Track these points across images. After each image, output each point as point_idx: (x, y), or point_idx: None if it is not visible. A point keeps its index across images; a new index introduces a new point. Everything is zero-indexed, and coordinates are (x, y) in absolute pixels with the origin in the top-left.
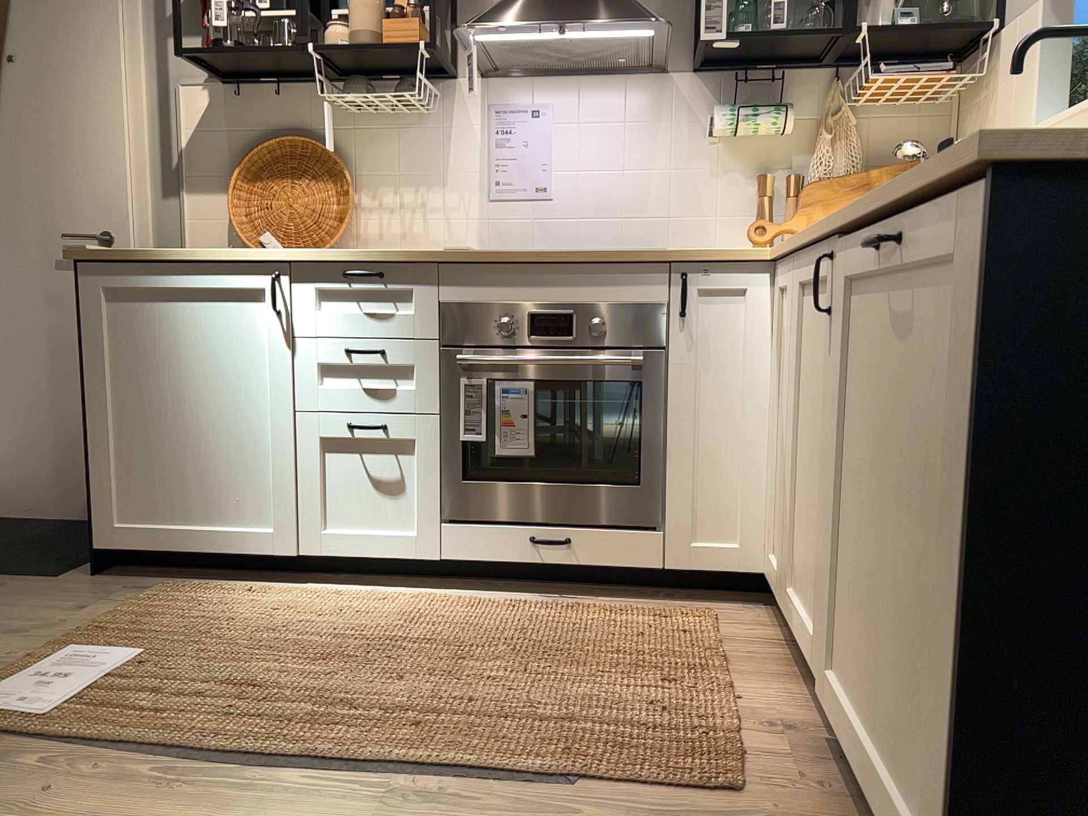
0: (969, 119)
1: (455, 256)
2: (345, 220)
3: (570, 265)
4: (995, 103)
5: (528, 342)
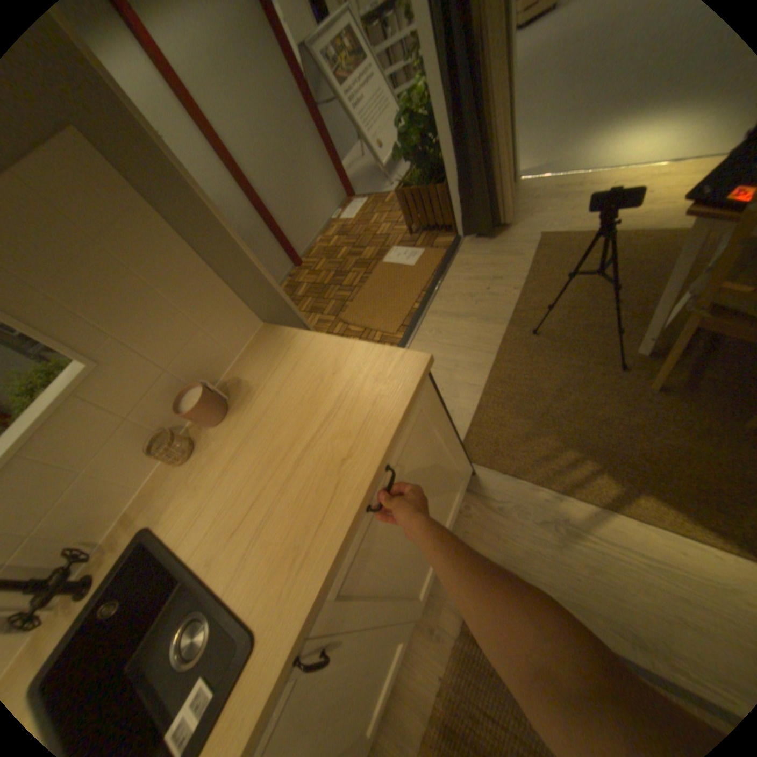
0: None
1: None
2: None
3: None
4: None
5: None
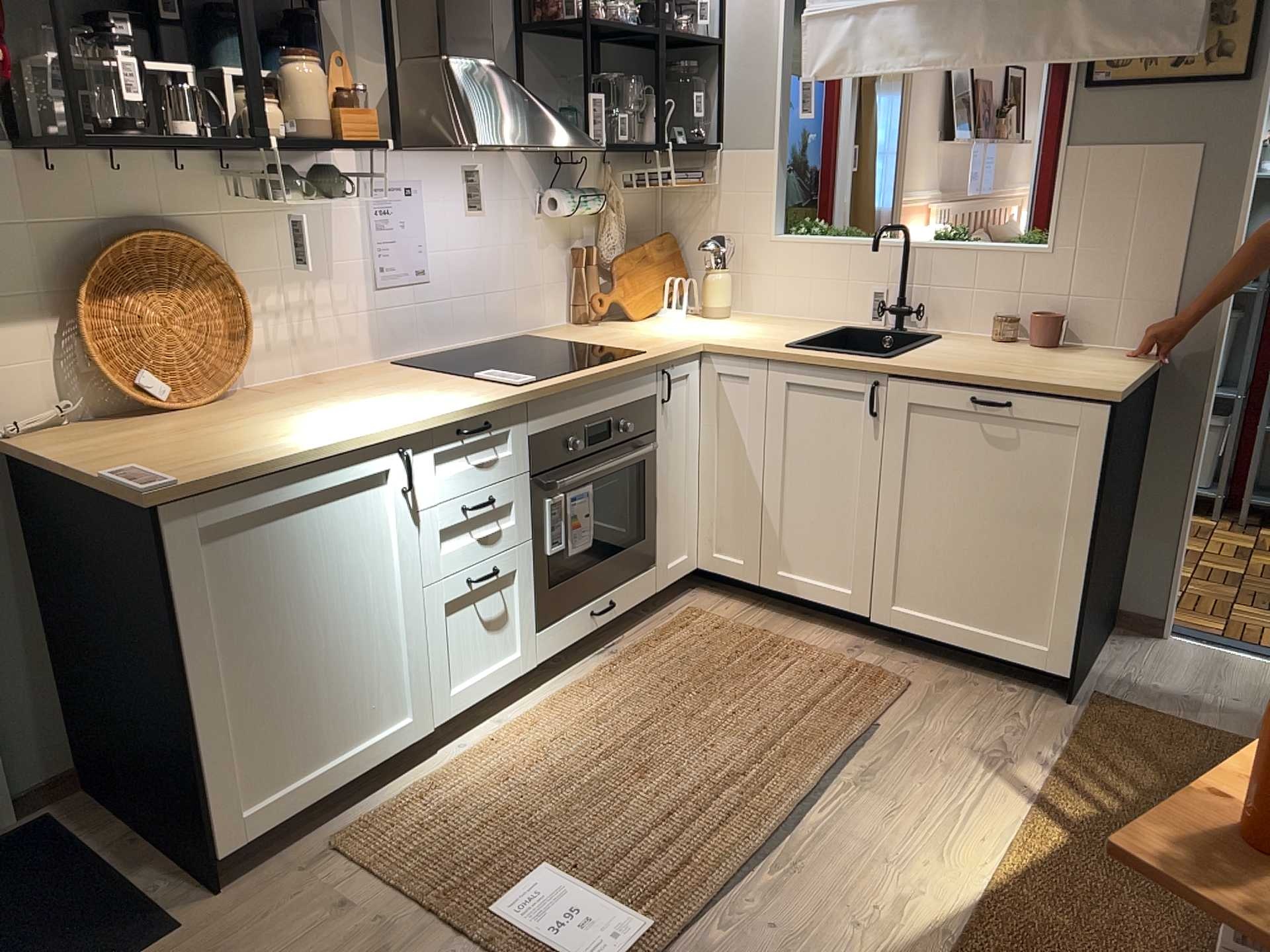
0: (688, 201)
1: (543, 392)
2: (253, 339)
3: (609, 379)
4: (725, 202)
5: (585, 452)
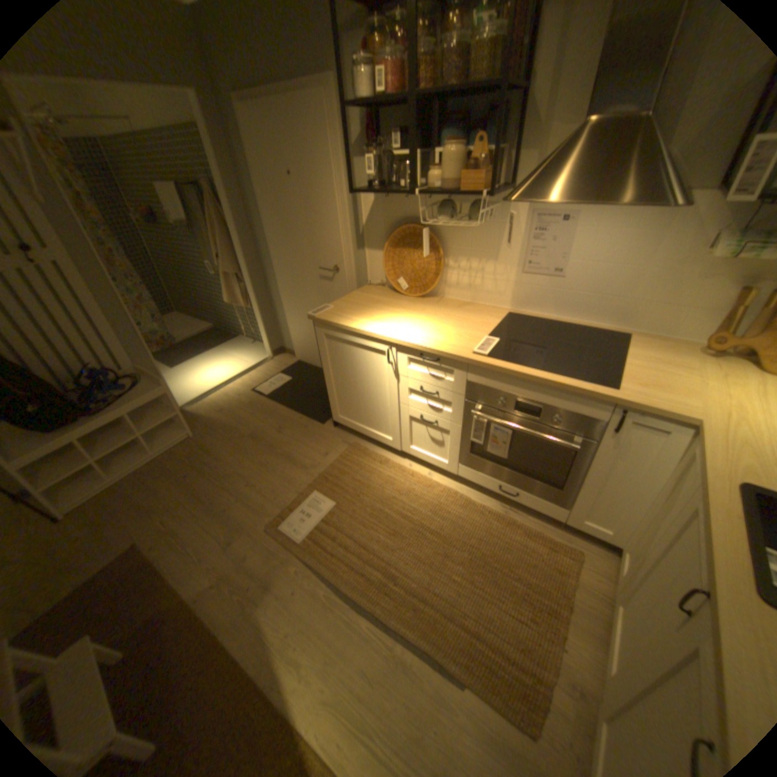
0: None
1: (477, 363)
2: (439, 278)
3: (545, 384)
4: None
5: (512, 412)
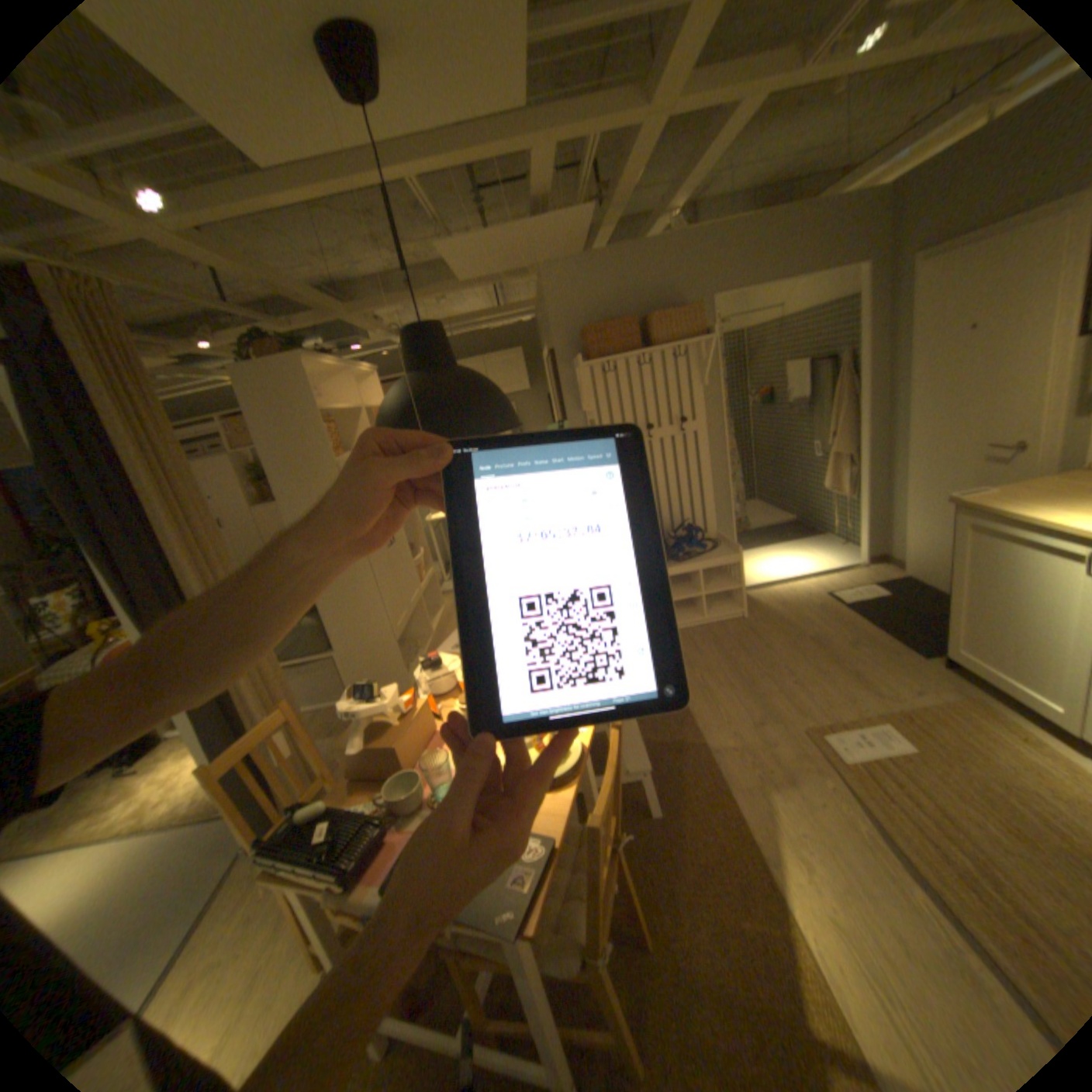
0: None
1: None
2: None
3: None
4: None
5: None
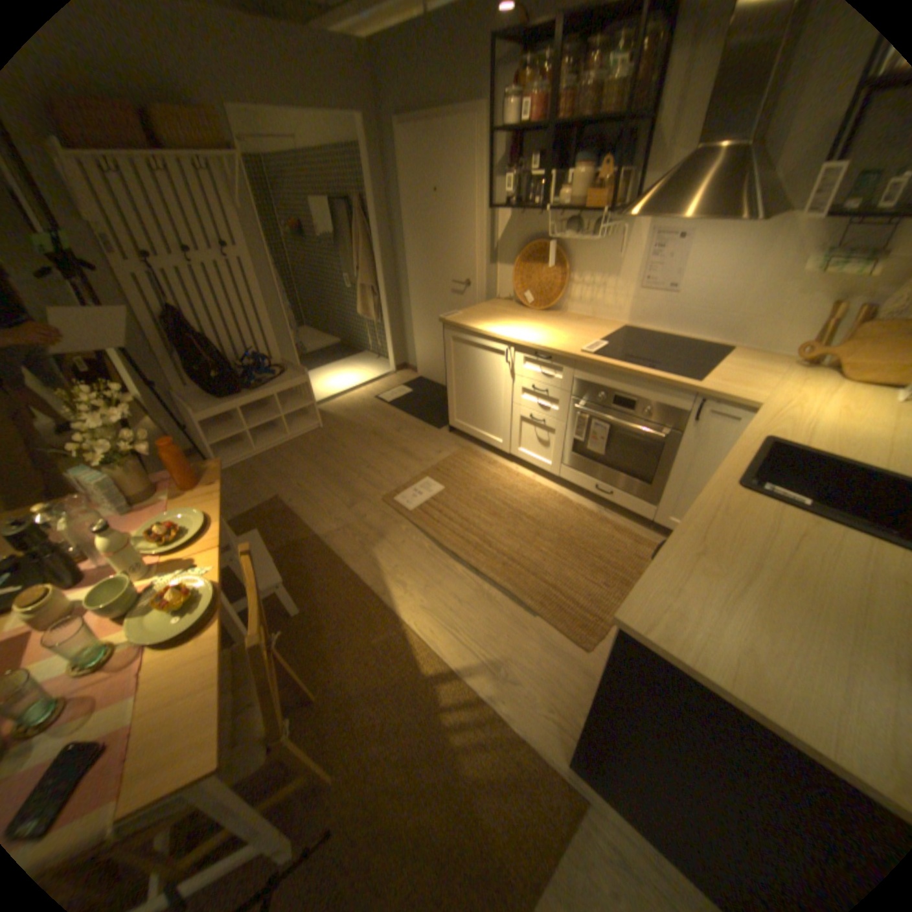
0: None
1: (583, 359)
2: (562, 291)
3: (639, 378)
4: None
5: (610, 407)
